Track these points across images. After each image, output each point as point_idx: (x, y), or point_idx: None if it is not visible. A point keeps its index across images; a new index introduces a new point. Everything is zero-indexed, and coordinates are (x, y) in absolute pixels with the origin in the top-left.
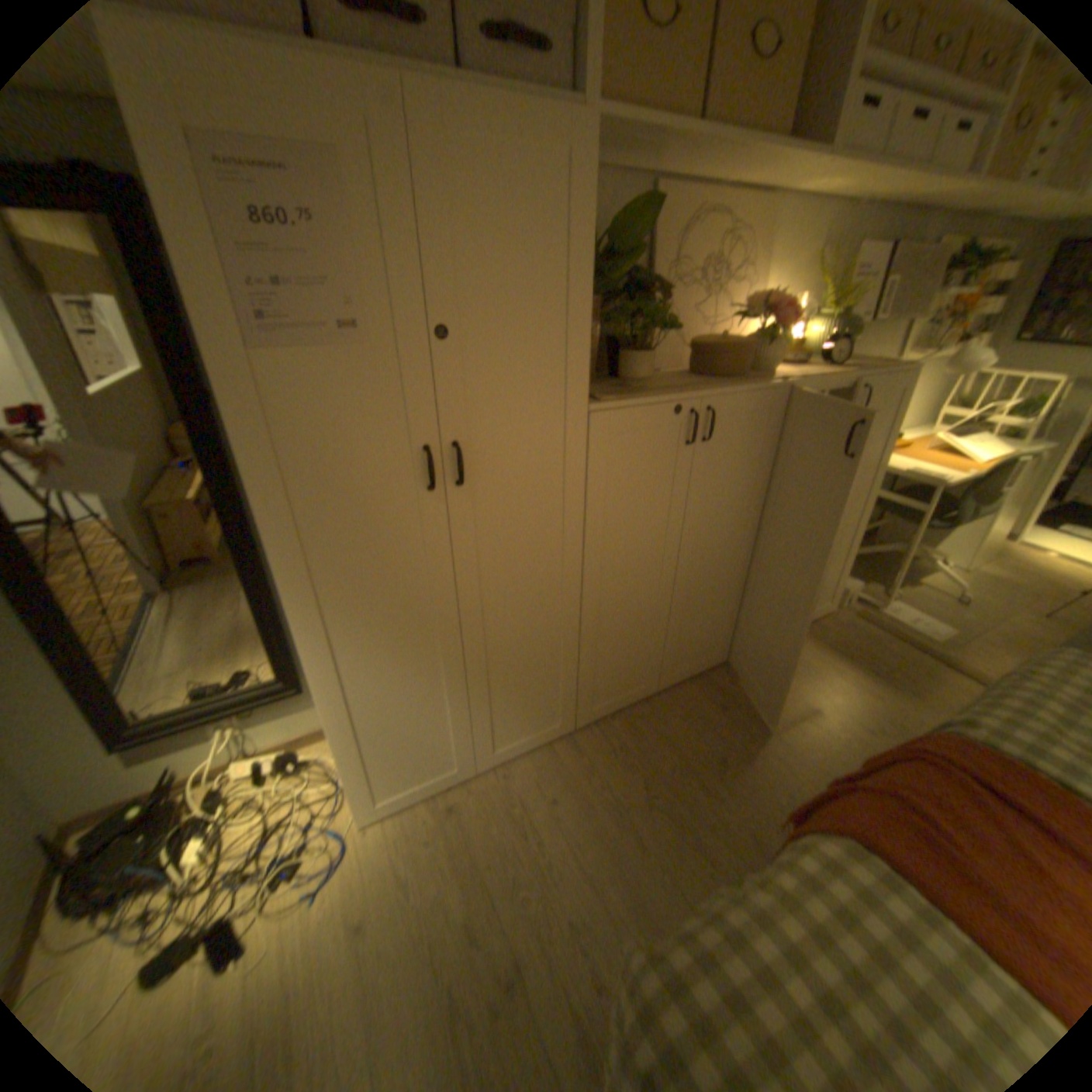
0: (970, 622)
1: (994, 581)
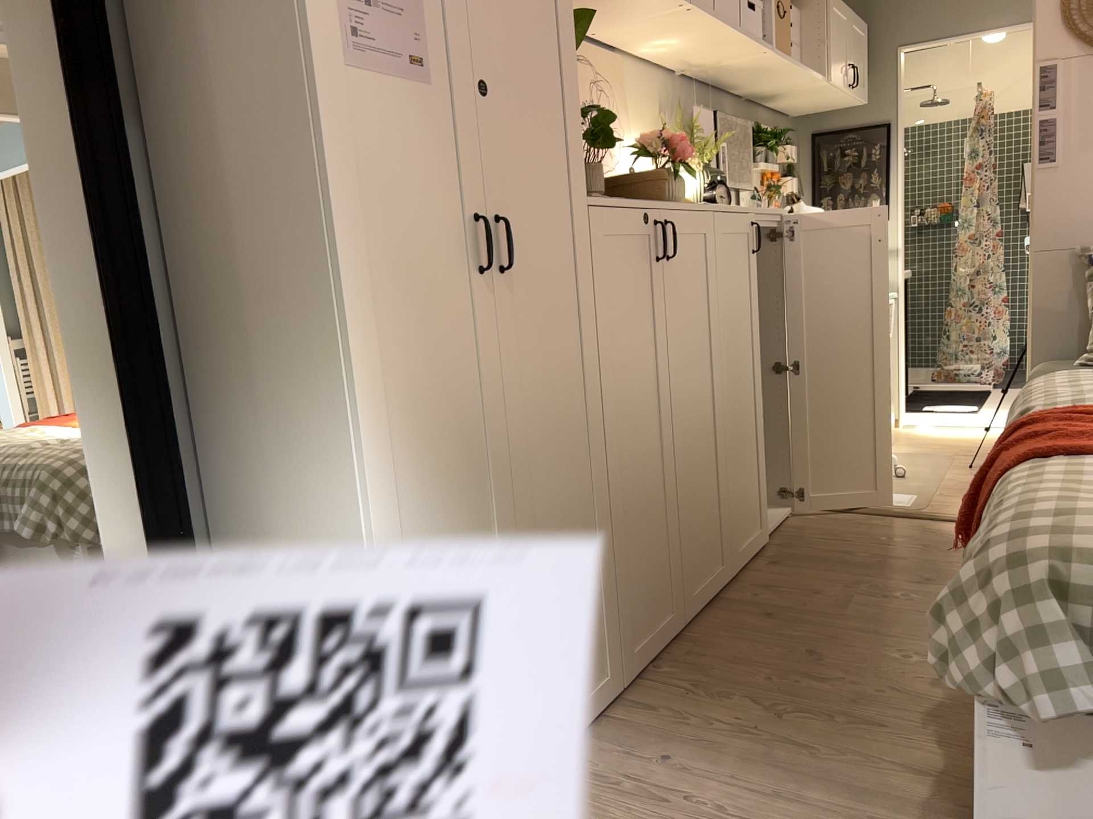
0: (918, 486)
1: (908, 455)
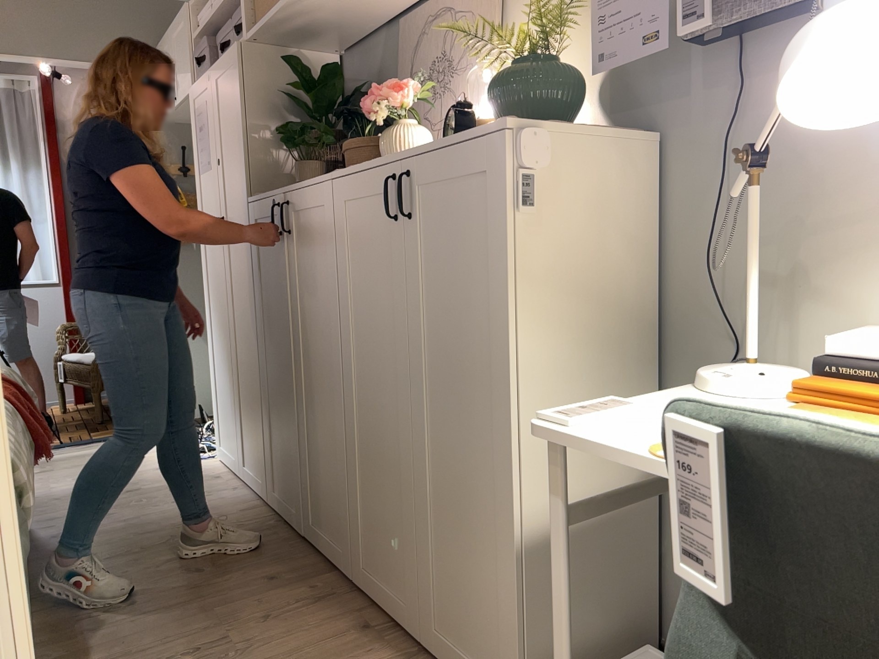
0: None
1: None
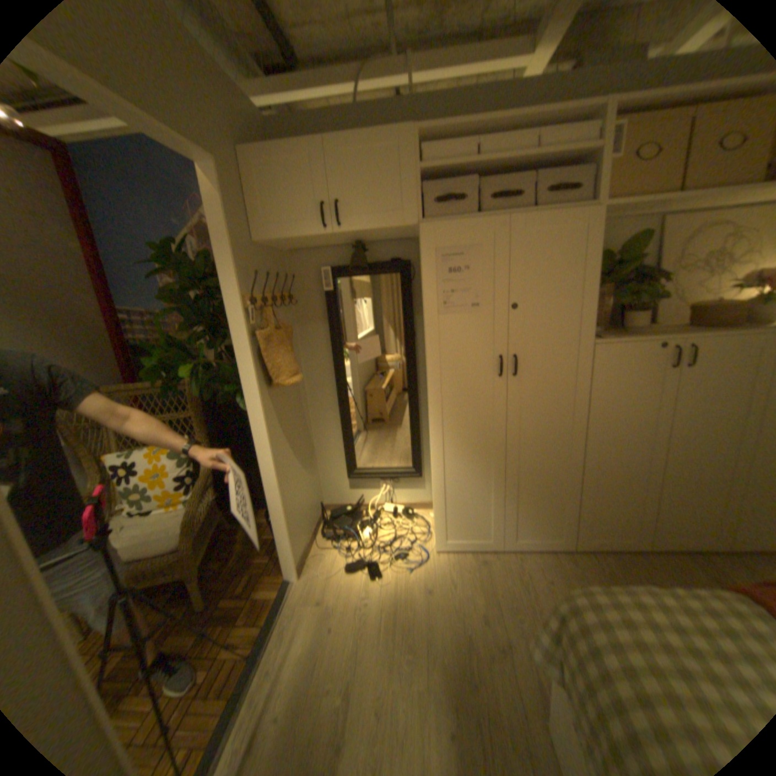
0: None
1: None
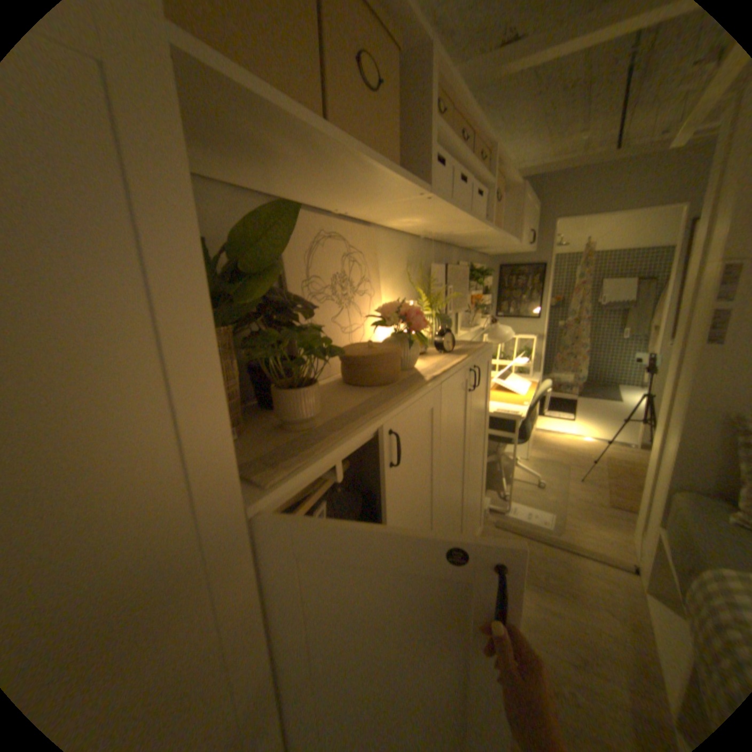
0: (553, 502)
1: (542, 462)
